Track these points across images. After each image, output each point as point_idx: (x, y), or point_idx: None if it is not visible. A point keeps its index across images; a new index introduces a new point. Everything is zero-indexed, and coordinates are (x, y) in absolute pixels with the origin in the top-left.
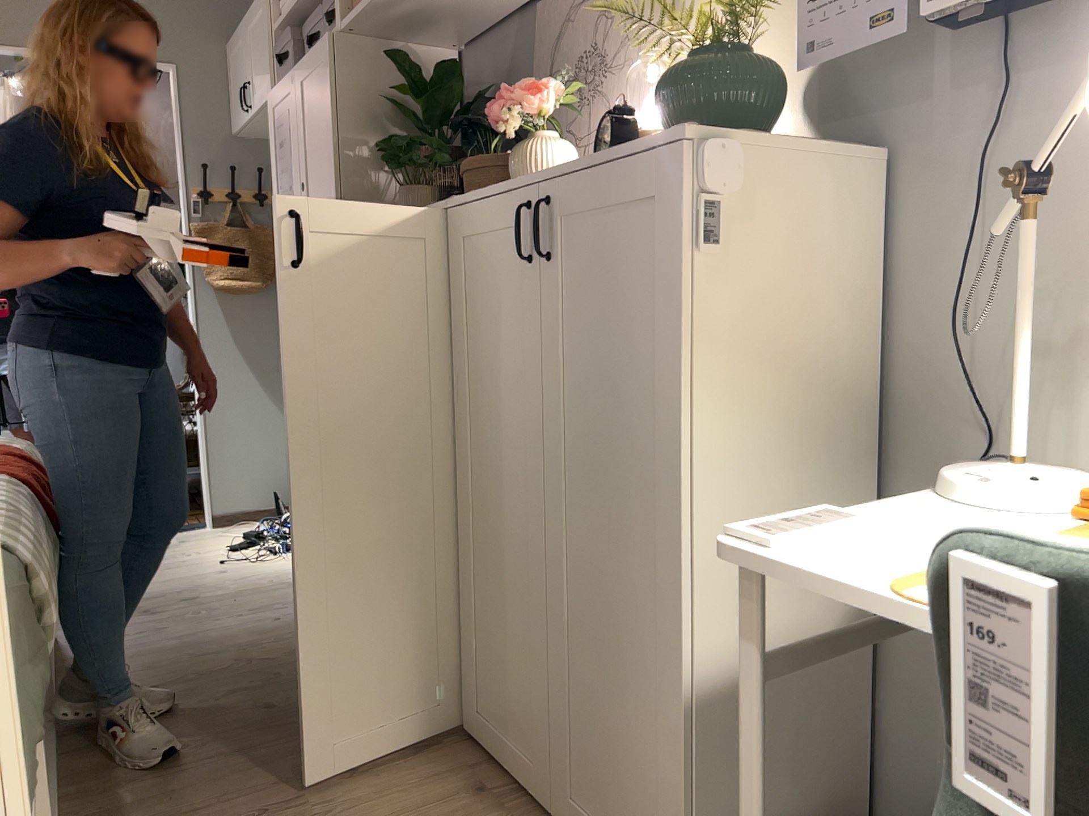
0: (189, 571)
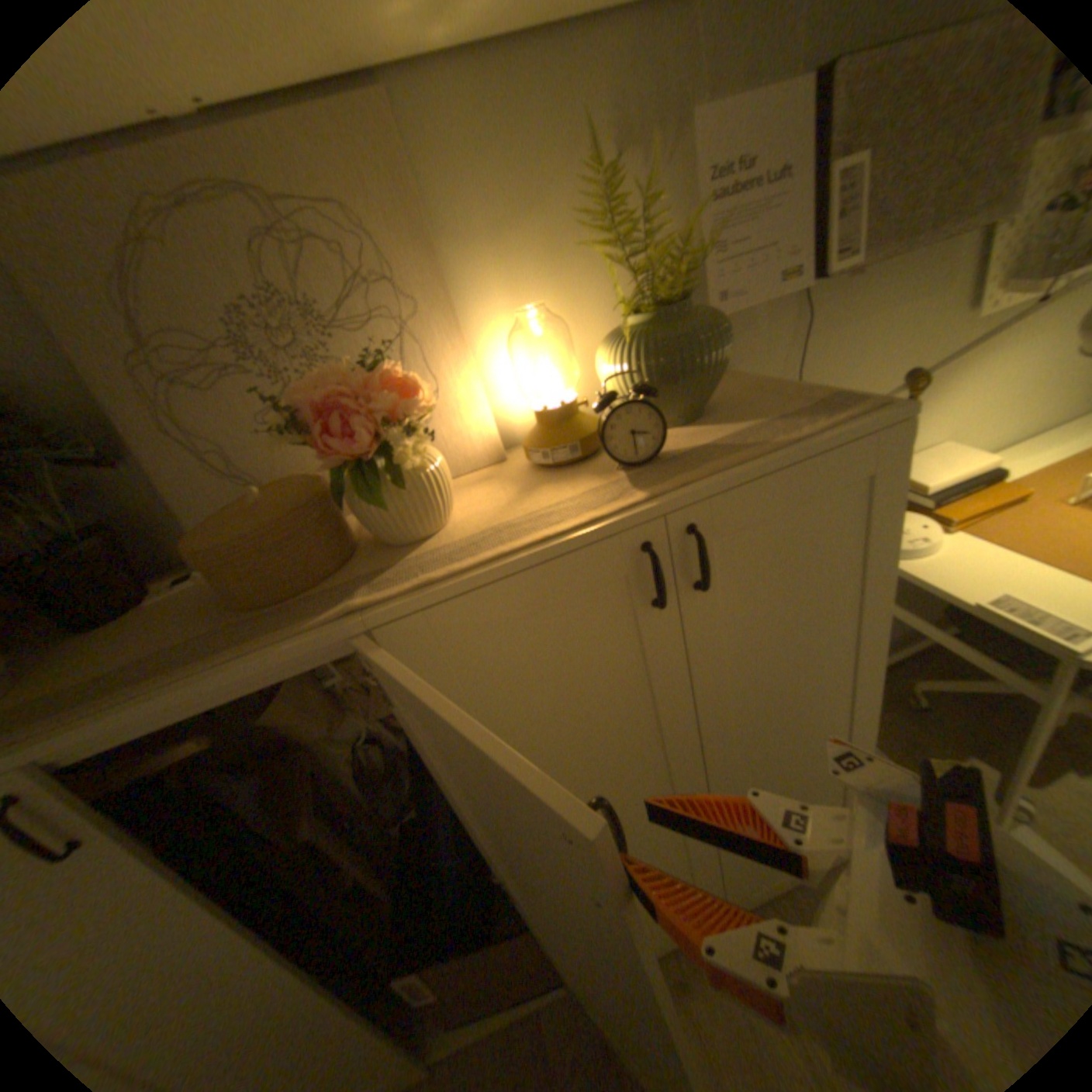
0: None
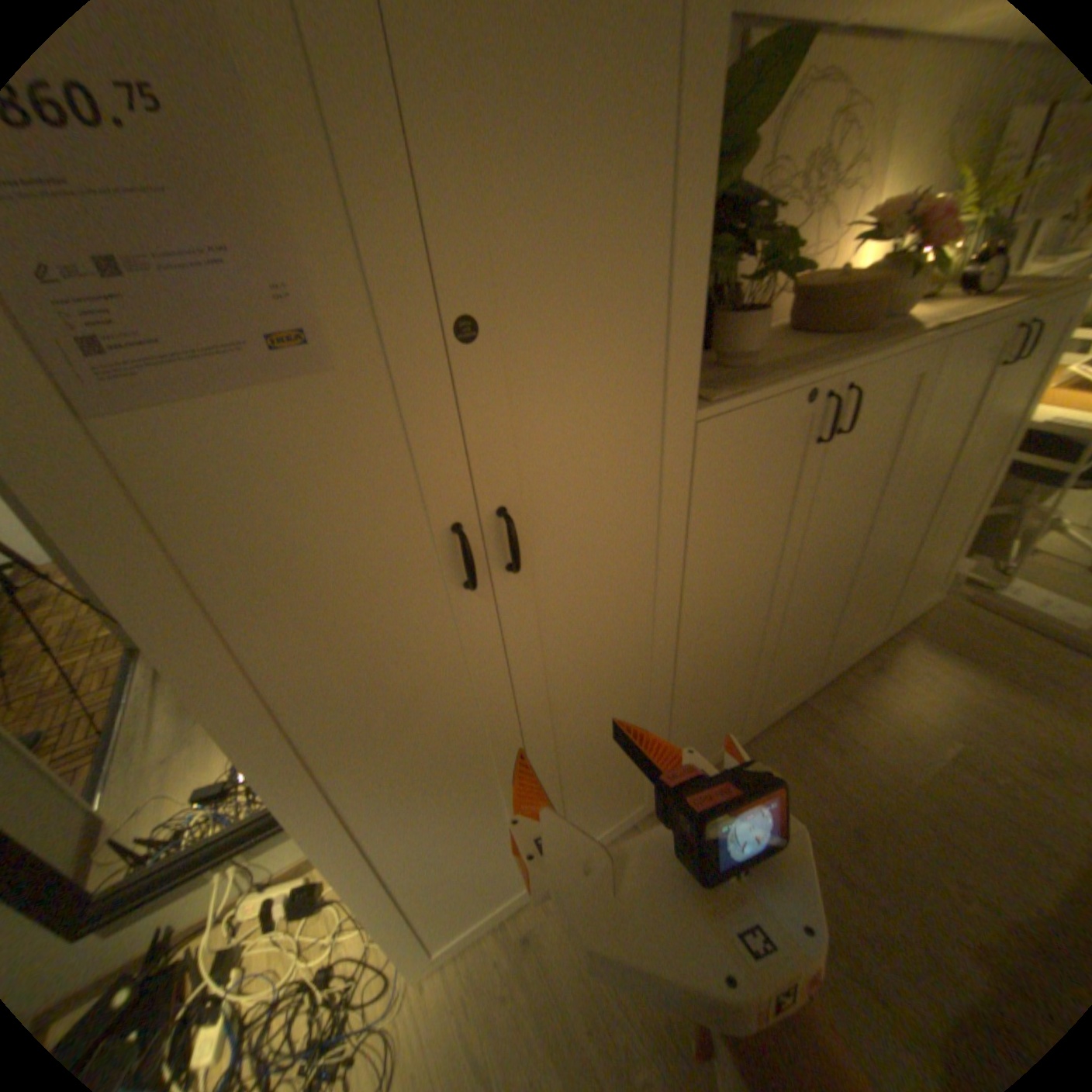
0: None
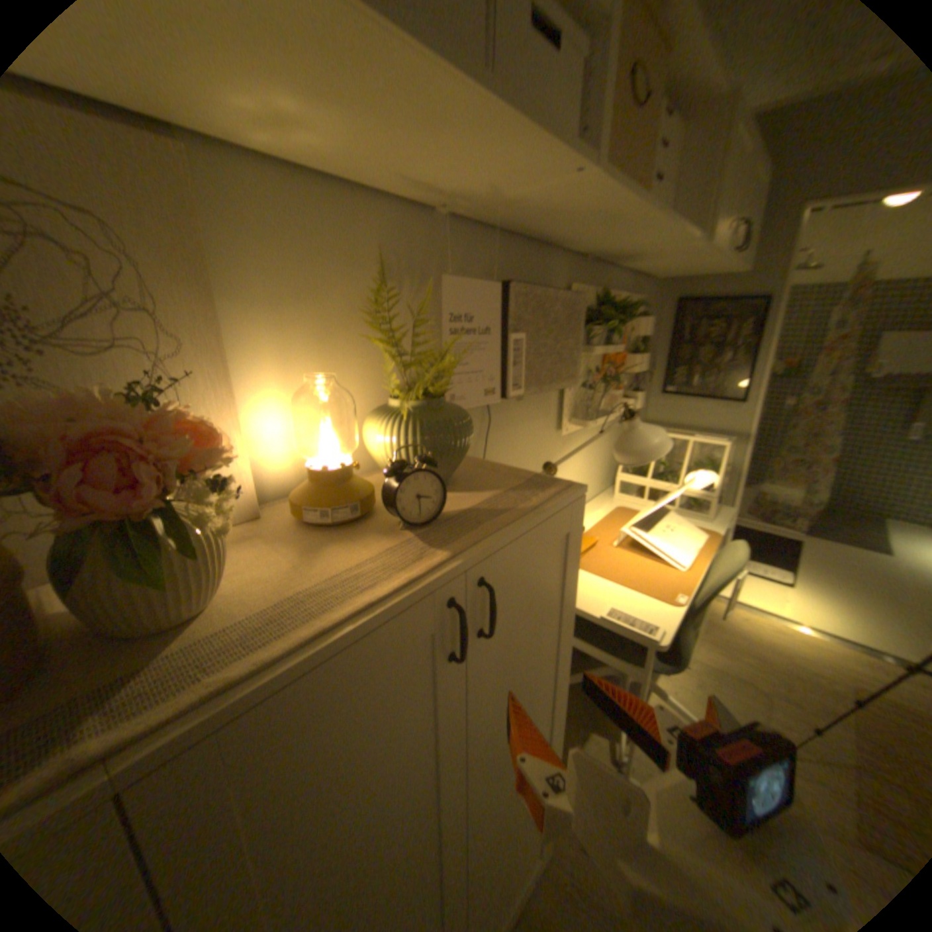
0: None
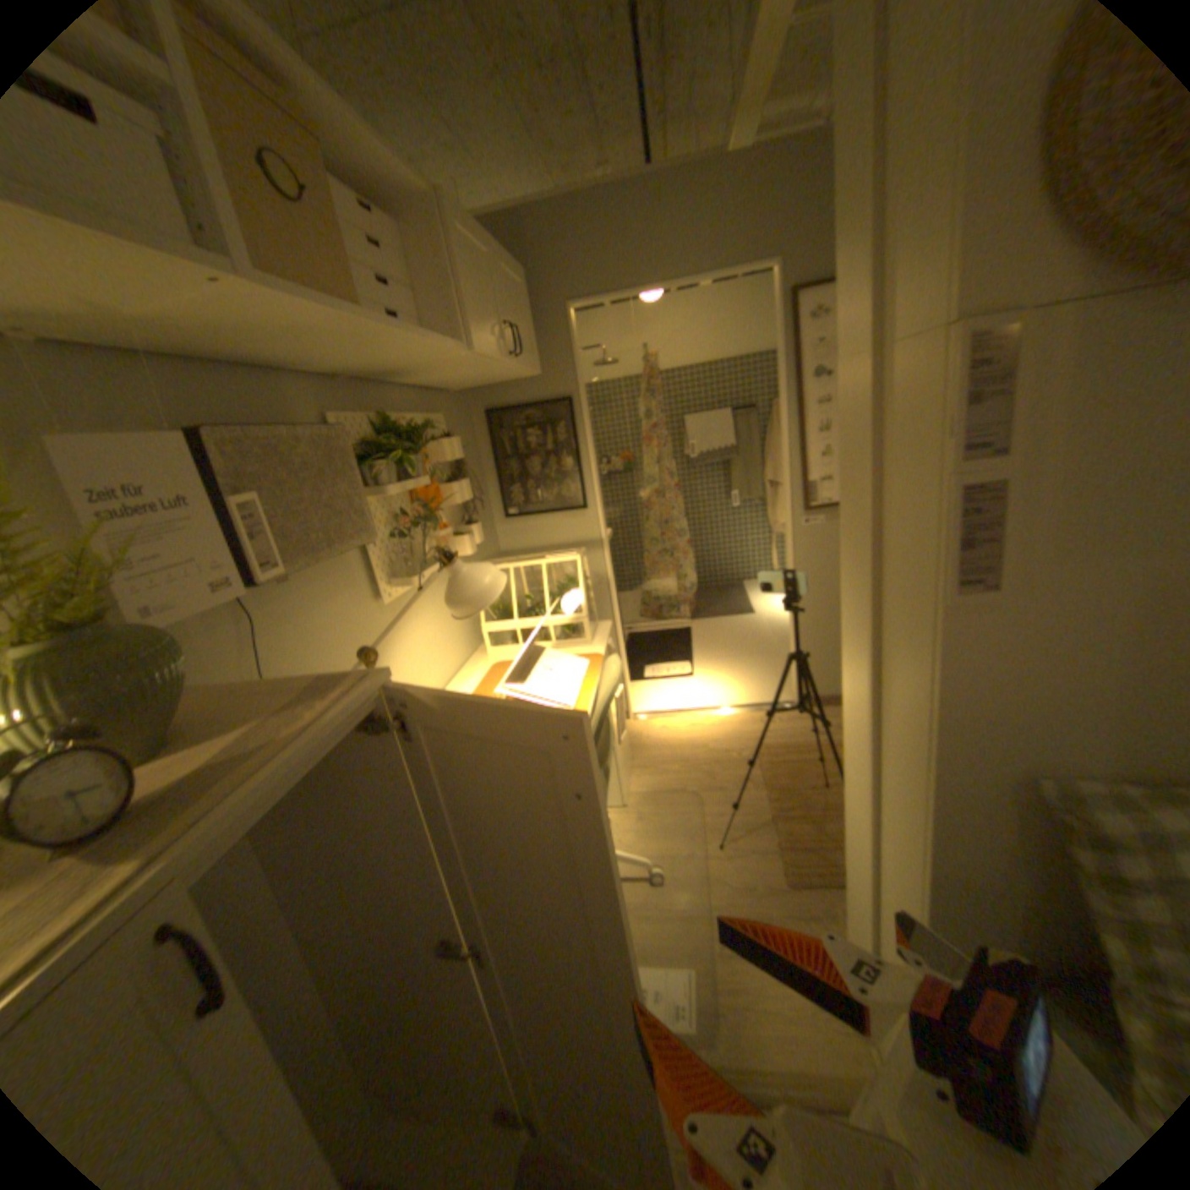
0: None
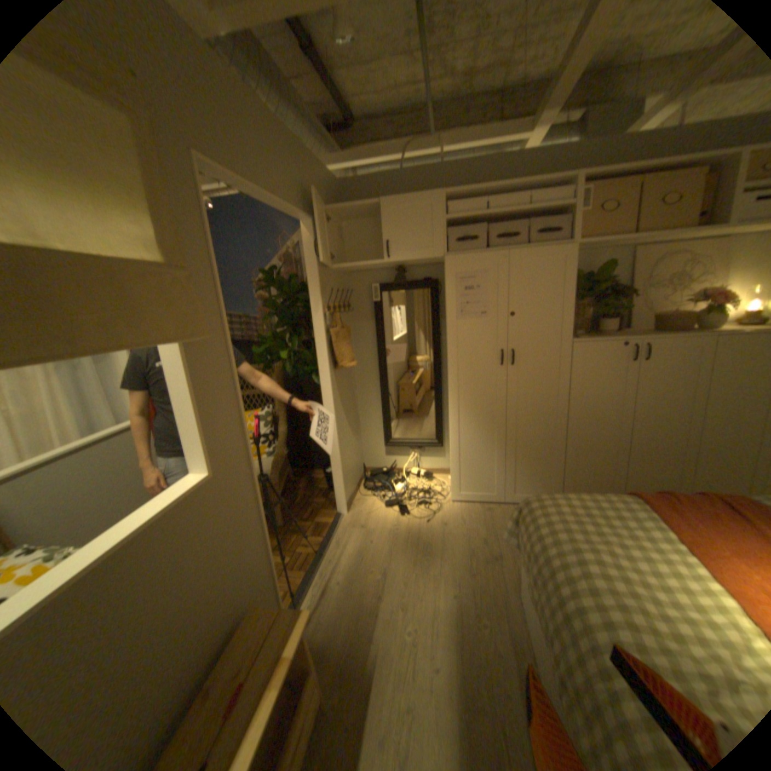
0: (431, 535)
